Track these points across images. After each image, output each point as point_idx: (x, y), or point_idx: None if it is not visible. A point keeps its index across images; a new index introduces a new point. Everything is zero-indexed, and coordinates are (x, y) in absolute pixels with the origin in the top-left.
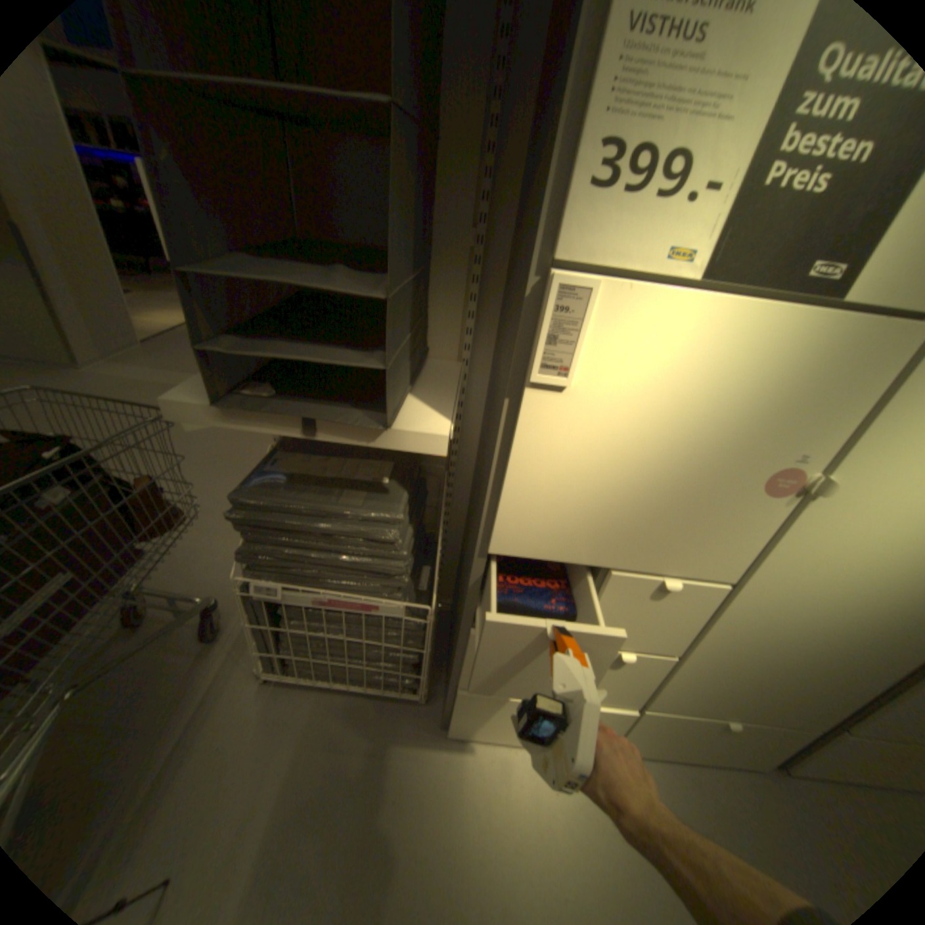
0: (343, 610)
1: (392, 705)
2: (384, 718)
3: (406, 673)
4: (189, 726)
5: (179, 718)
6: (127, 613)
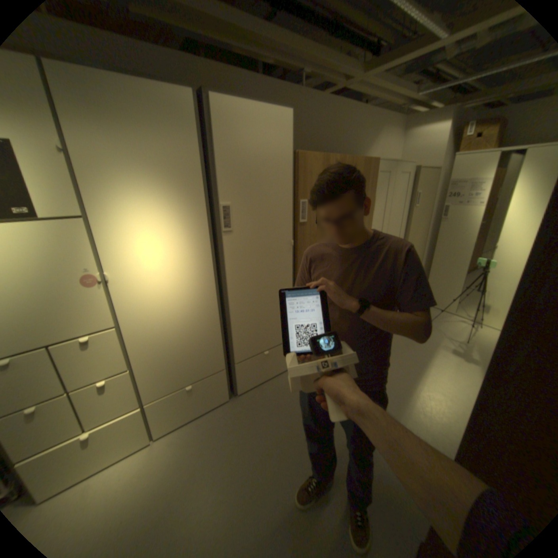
0: None
1: None
2: None
3: None
4: None
5: None
6: None
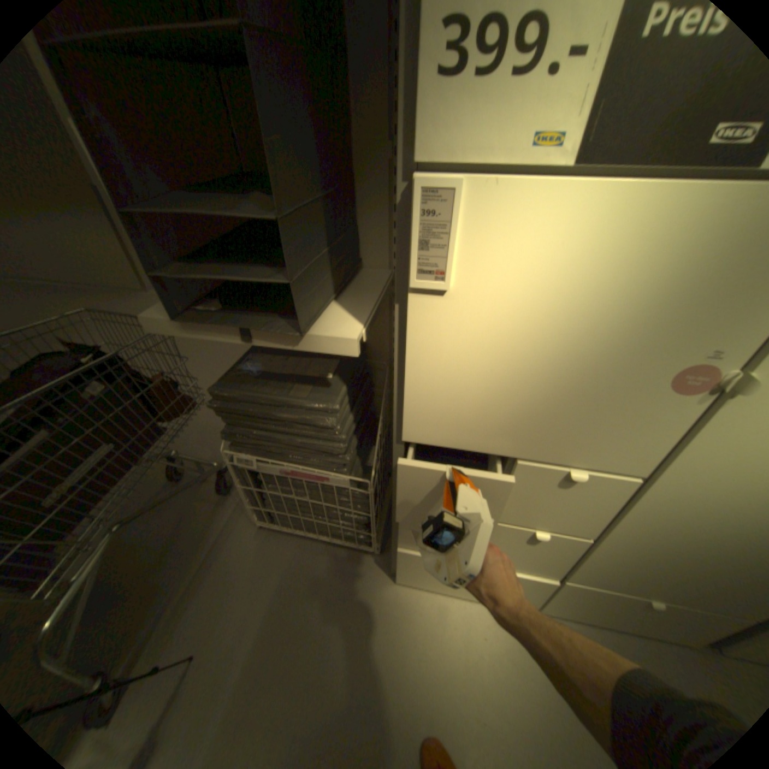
0: (304, 479)
1: (354, 553)
2: (347, 562)
3: (359, 530)
4: (209, 554)
5: (202, 548)
6: (172, 471)
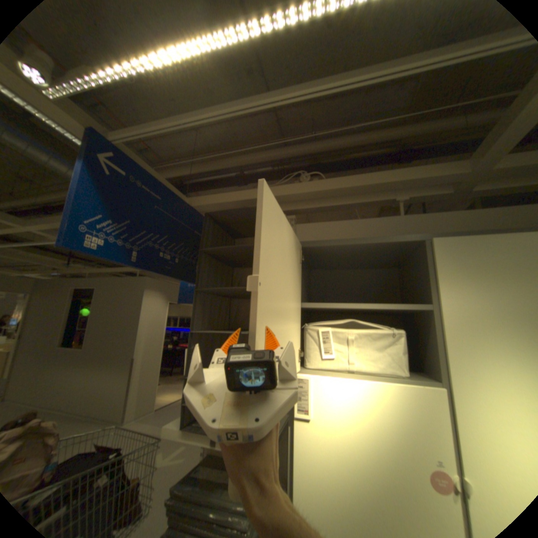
0: None
1: None
2: None
3: None
4: None
5: None
6: None
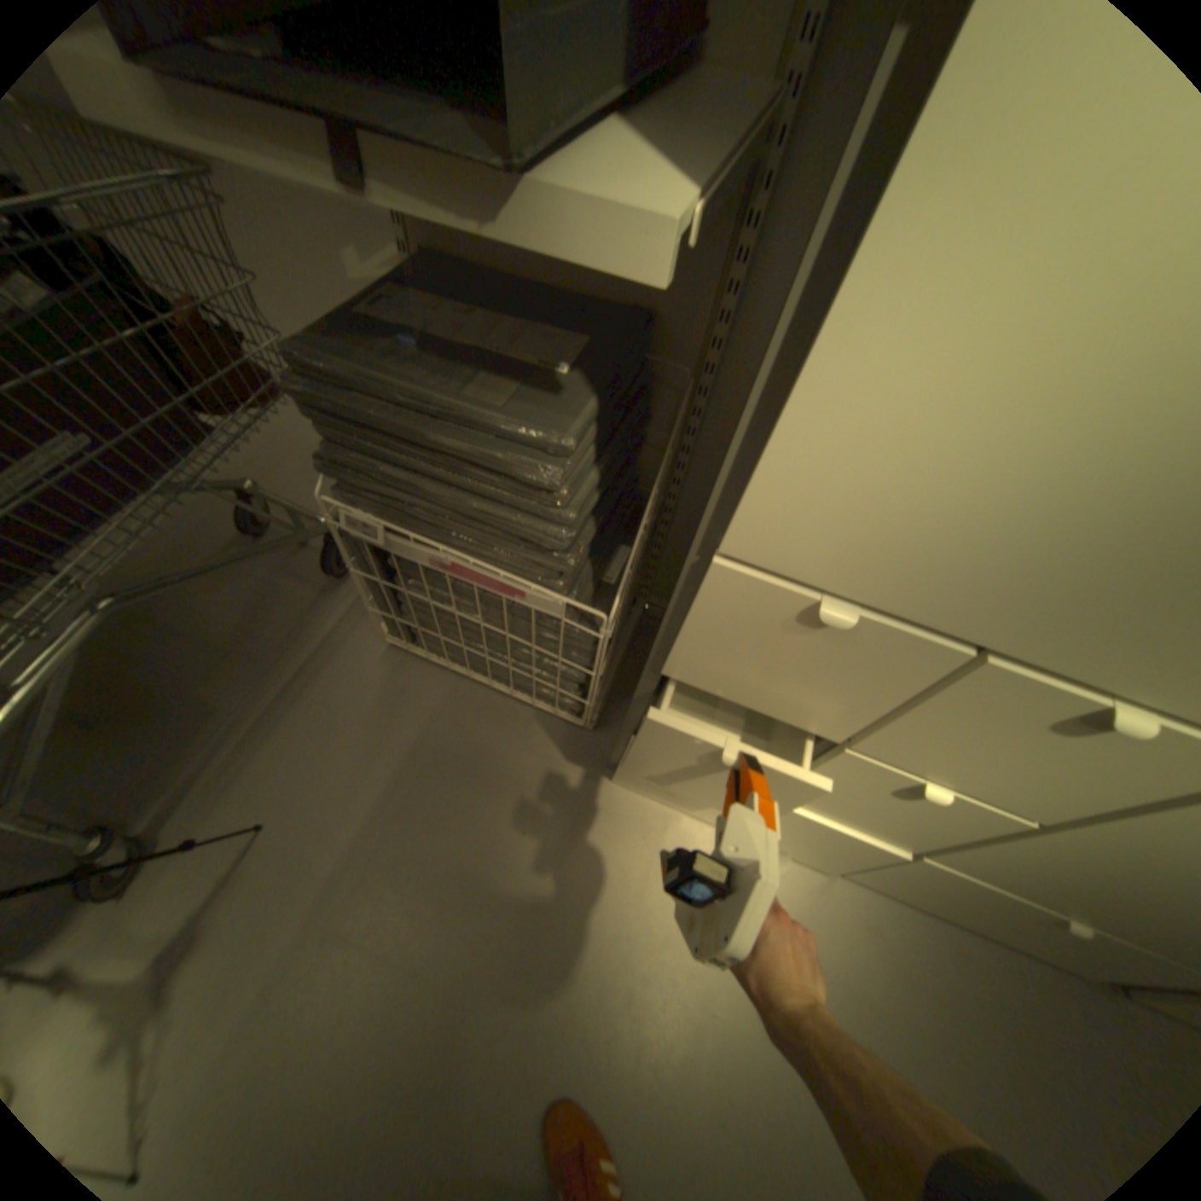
0: (476, 584)
1: (550, 719)
2: (536, 731)
3: (567, 690)
4: (302, 671)
5: (293, 659)
6: (250, 517)
